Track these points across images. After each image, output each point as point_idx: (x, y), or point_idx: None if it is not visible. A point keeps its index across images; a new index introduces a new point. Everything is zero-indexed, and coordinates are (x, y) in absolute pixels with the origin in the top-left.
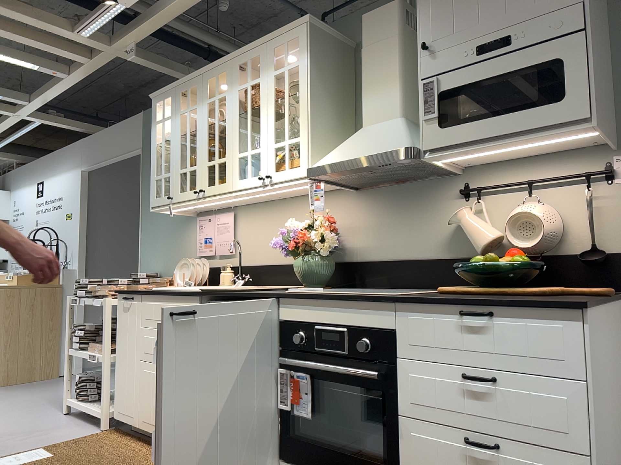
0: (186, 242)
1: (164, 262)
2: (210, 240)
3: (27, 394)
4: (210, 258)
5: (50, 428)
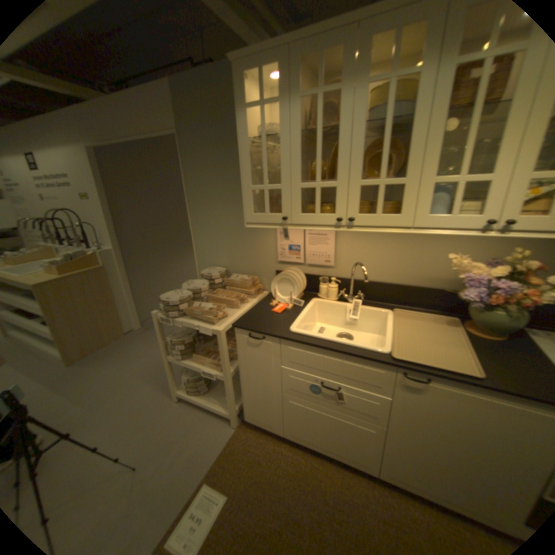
0: (260, 244)
1: (229, 259)
2: (300, 248)
3: (115, 372)
4: (296, 264)
5: (181, 434)
